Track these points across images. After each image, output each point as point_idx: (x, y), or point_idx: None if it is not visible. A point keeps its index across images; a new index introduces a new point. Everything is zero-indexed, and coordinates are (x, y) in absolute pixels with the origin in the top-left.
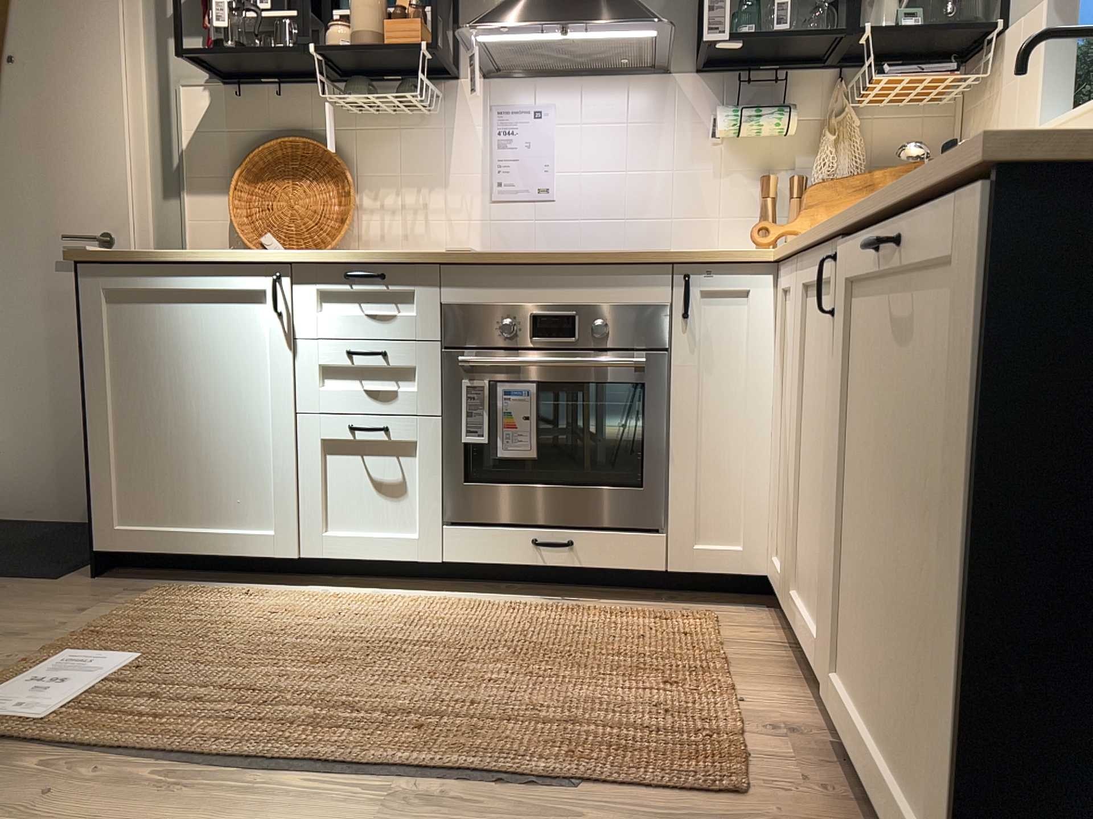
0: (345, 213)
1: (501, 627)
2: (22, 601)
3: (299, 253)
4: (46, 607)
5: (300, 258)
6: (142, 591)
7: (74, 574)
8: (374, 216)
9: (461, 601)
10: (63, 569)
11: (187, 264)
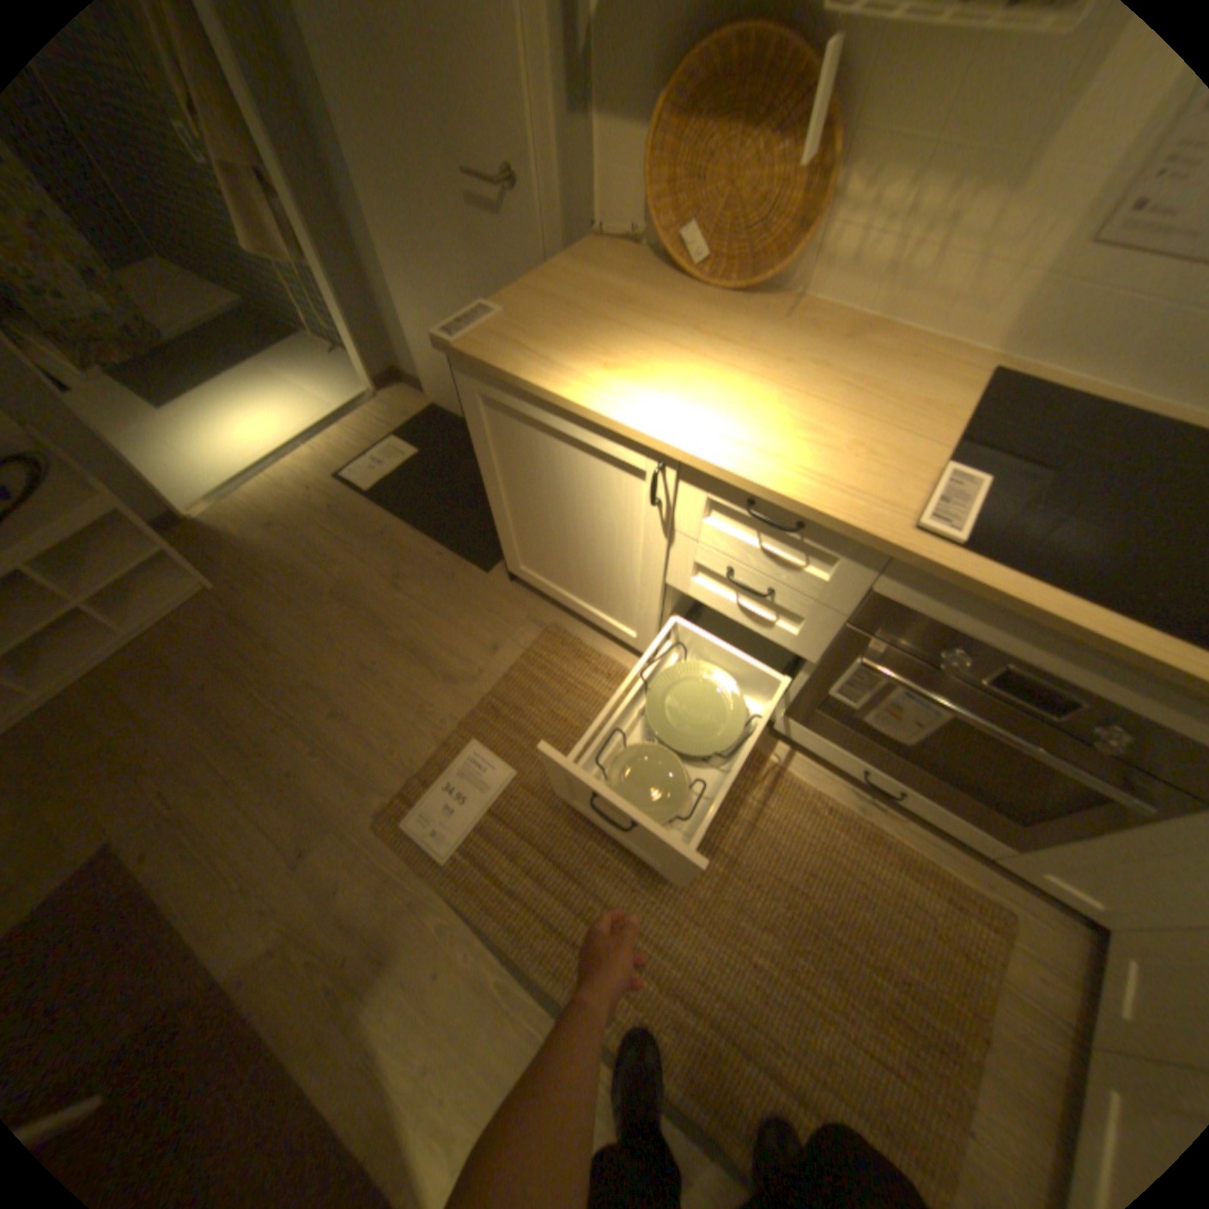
0: (813, 210)
1: (795, 841)
2: (462, 607)
3: (694, 454)
4: (474, 628)
5: (693, 460)
6: (539, 621)
7: (500, 563)
8: (861, 214)
9: (777, 759)
10: (494, 554)
11: (558, 404)
